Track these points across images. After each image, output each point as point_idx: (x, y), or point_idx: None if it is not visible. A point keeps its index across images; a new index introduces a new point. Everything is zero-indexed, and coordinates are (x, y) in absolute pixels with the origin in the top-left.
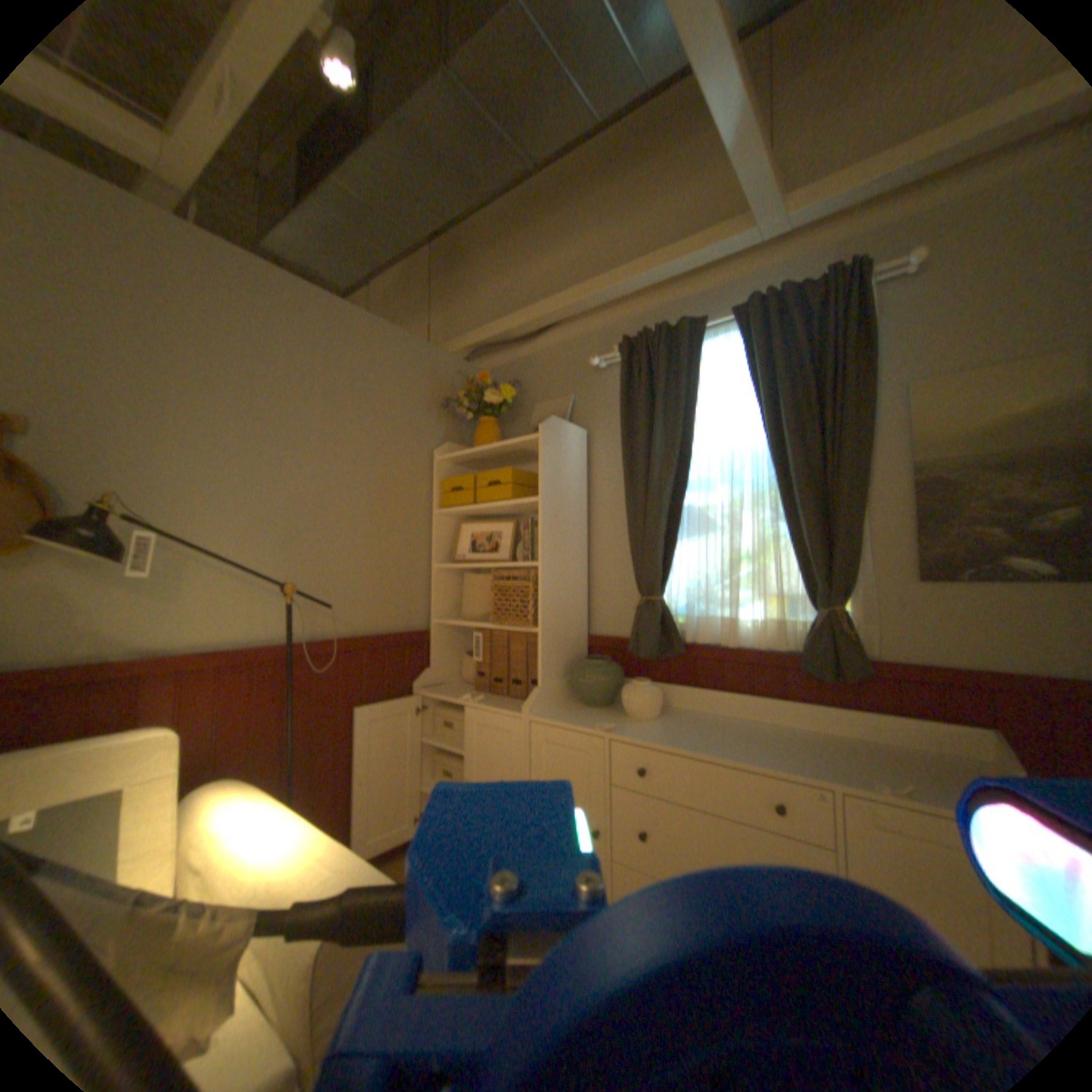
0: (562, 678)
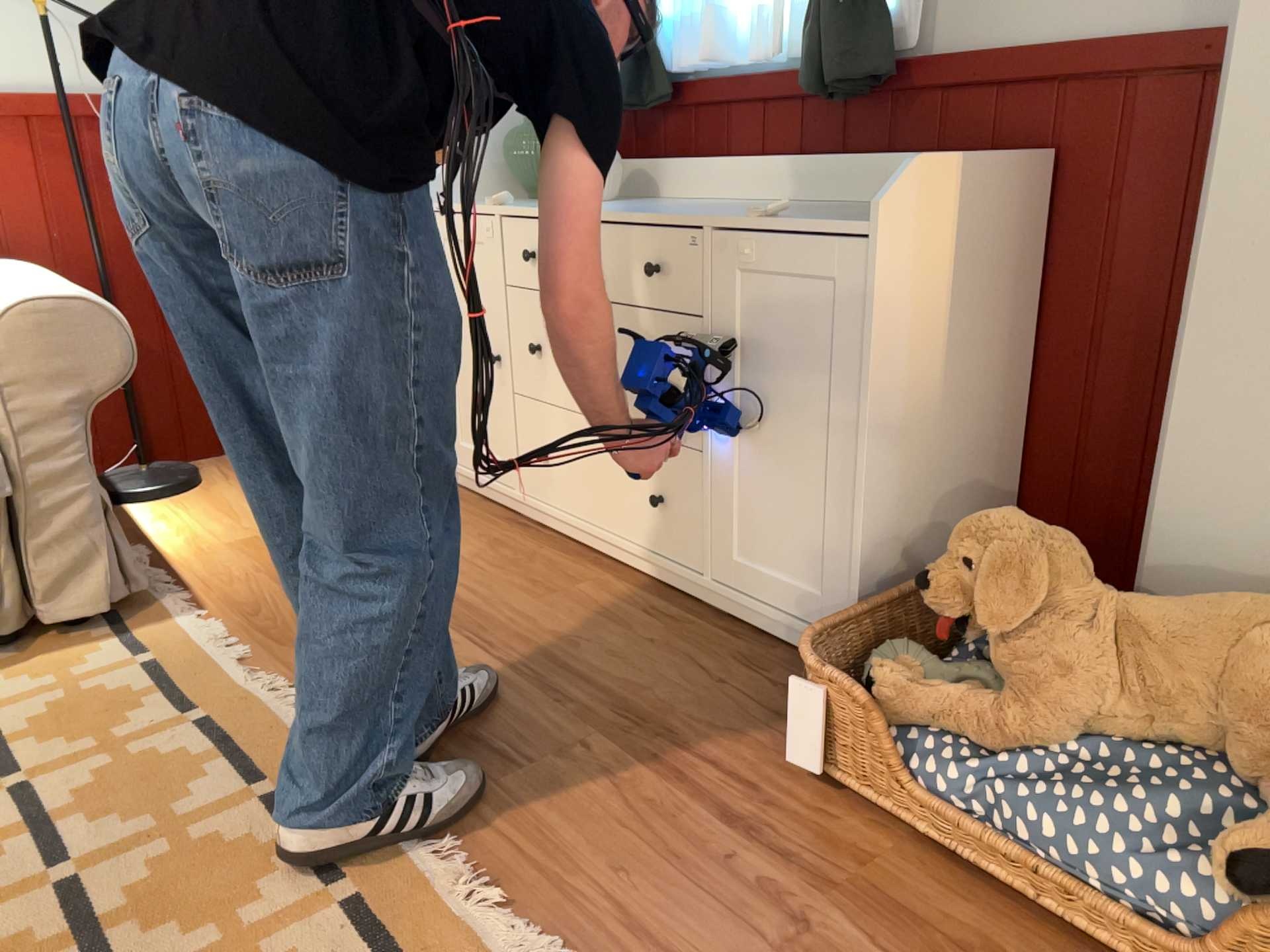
0: (498, 161)
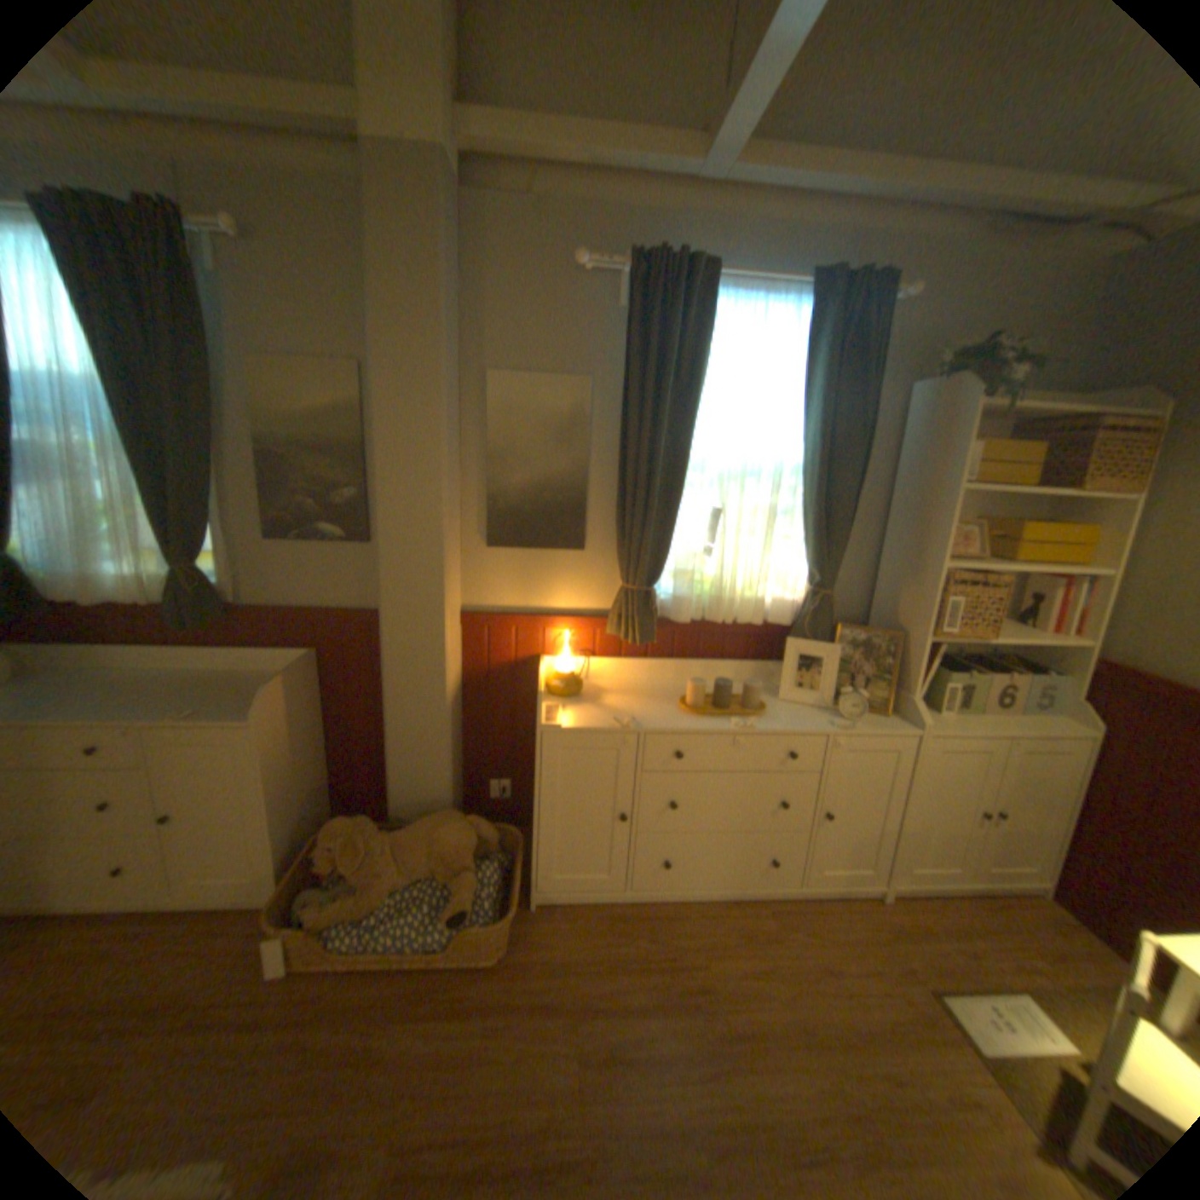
0: None
